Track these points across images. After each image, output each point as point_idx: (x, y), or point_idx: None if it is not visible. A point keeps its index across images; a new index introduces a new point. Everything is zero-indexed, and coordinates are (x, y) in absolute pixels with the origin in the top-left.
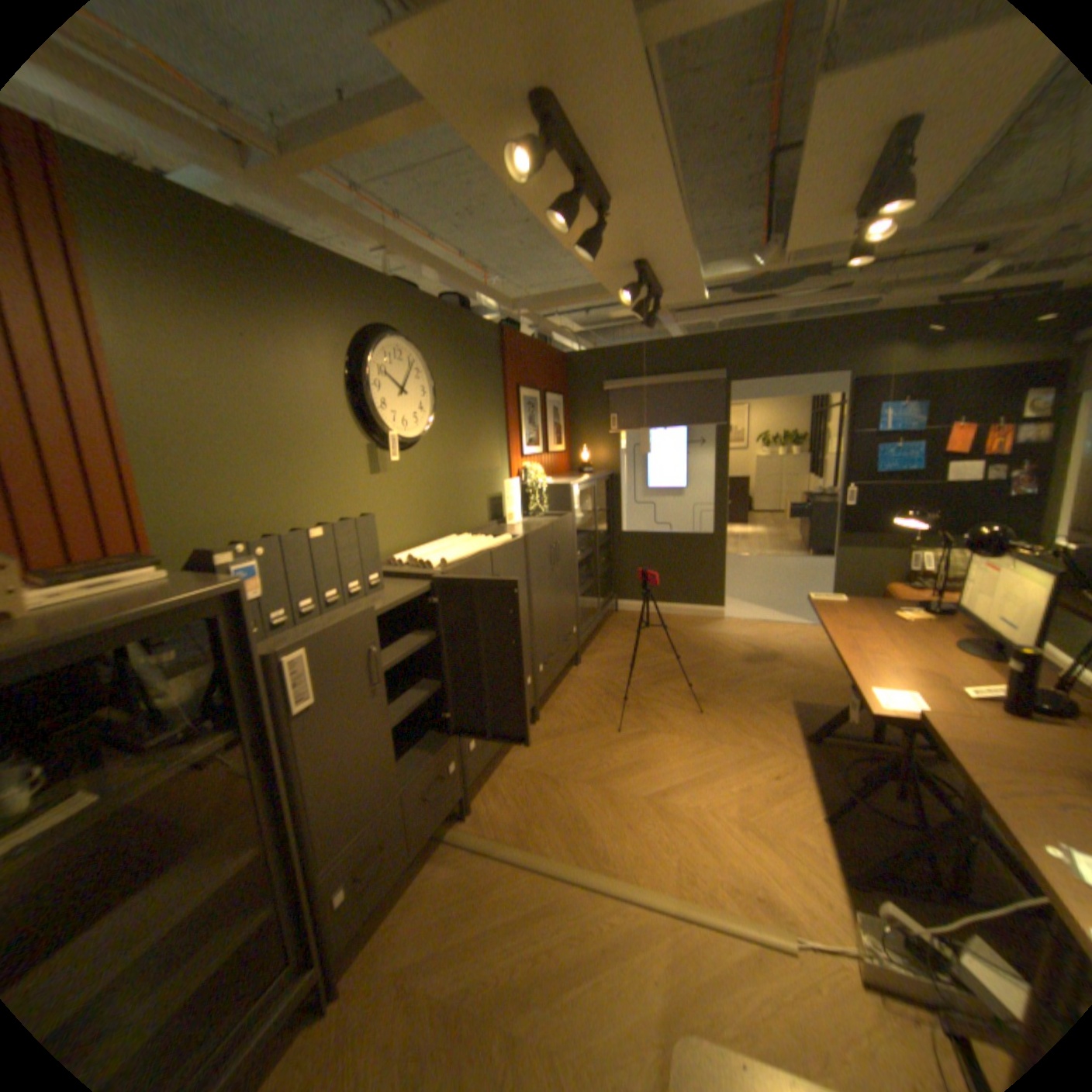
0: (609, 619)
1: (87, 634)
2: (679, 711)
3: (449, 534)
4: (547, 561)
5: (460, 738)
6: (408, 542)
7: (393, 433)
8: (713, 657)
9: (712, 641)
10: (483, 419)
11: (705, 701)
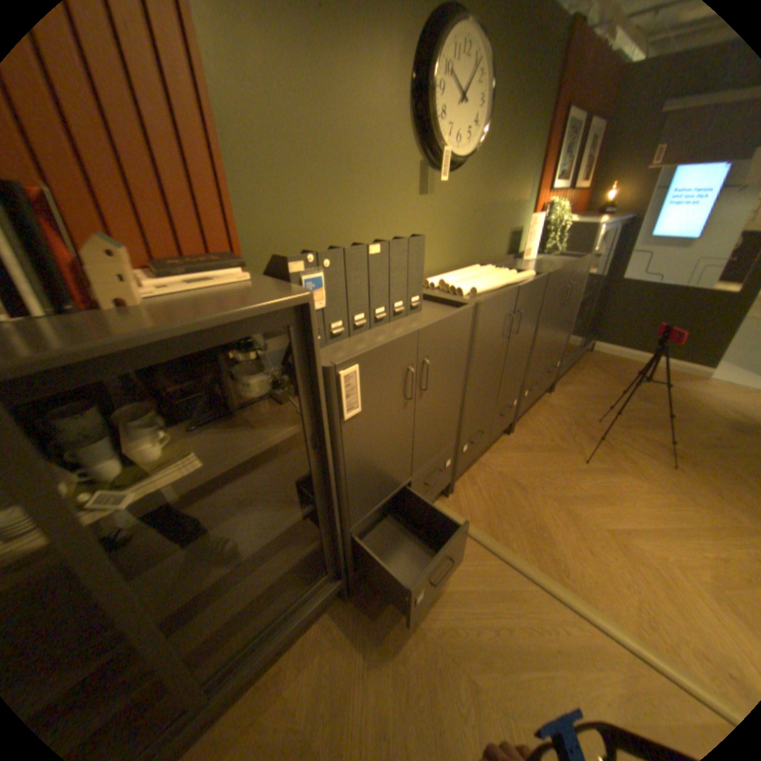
0: (583, 356)
1: (171, 336)
2: (651, 460)
3: (471, 263)
4: (558, 300)
5: (458, 443)
6: (438, 267)
7: (447, 148)
8: (694, 416)
9: (694, 399)
10: (527, 142)
11: (682, 457)
